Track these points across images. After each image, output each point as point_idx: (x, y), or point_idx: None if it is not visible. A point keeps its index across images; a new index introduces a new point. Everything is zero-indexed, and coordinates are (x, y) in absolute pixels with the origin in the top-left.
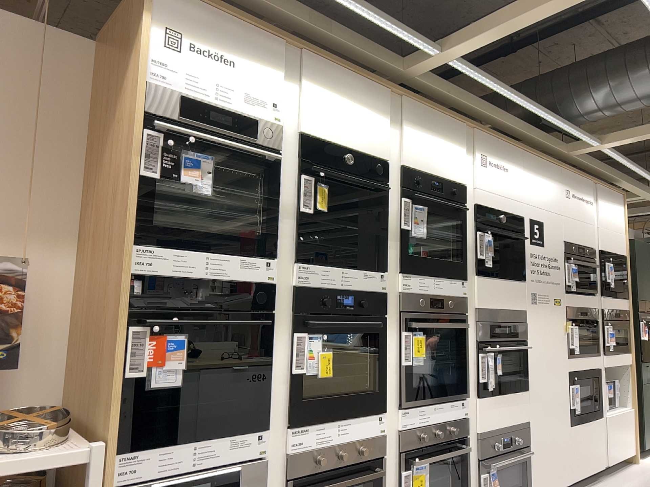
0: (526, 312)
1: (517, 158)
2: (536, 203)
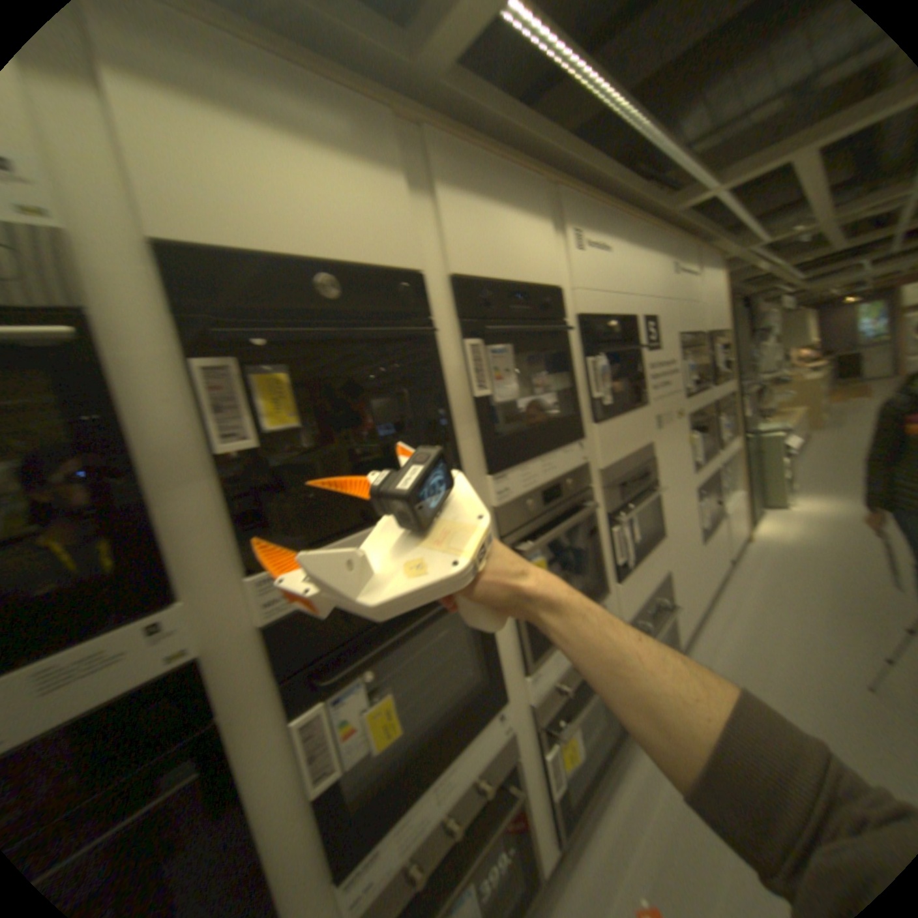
0: (662, 444)
1: (630, 224)
2: (657, 289)
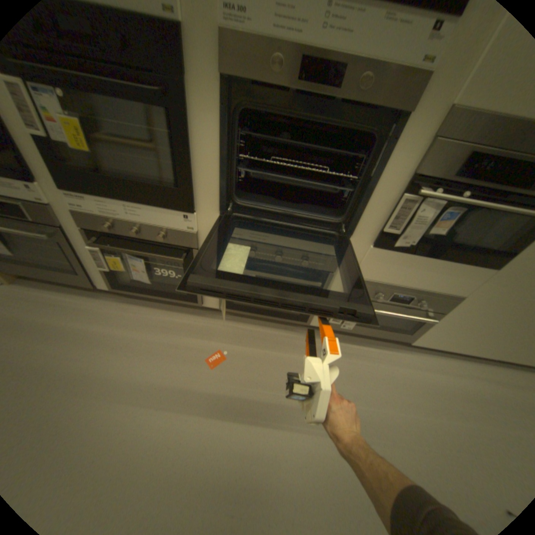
0: None
1: None
2: None
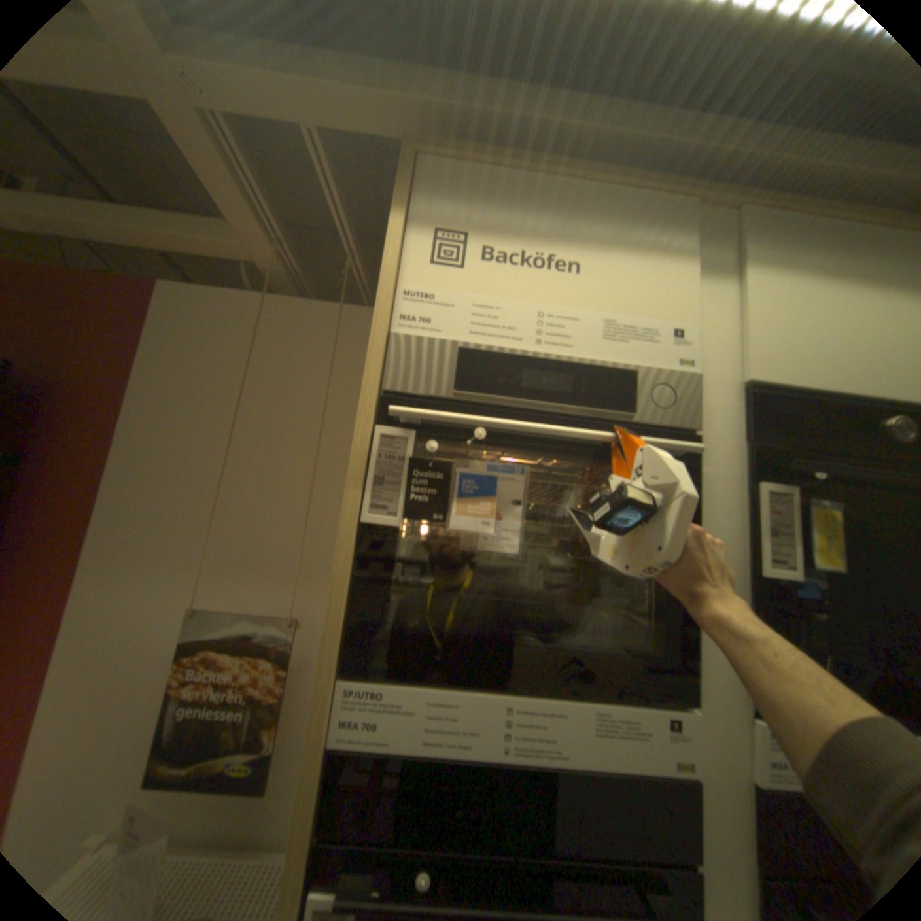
0: None
1: None
2: None
